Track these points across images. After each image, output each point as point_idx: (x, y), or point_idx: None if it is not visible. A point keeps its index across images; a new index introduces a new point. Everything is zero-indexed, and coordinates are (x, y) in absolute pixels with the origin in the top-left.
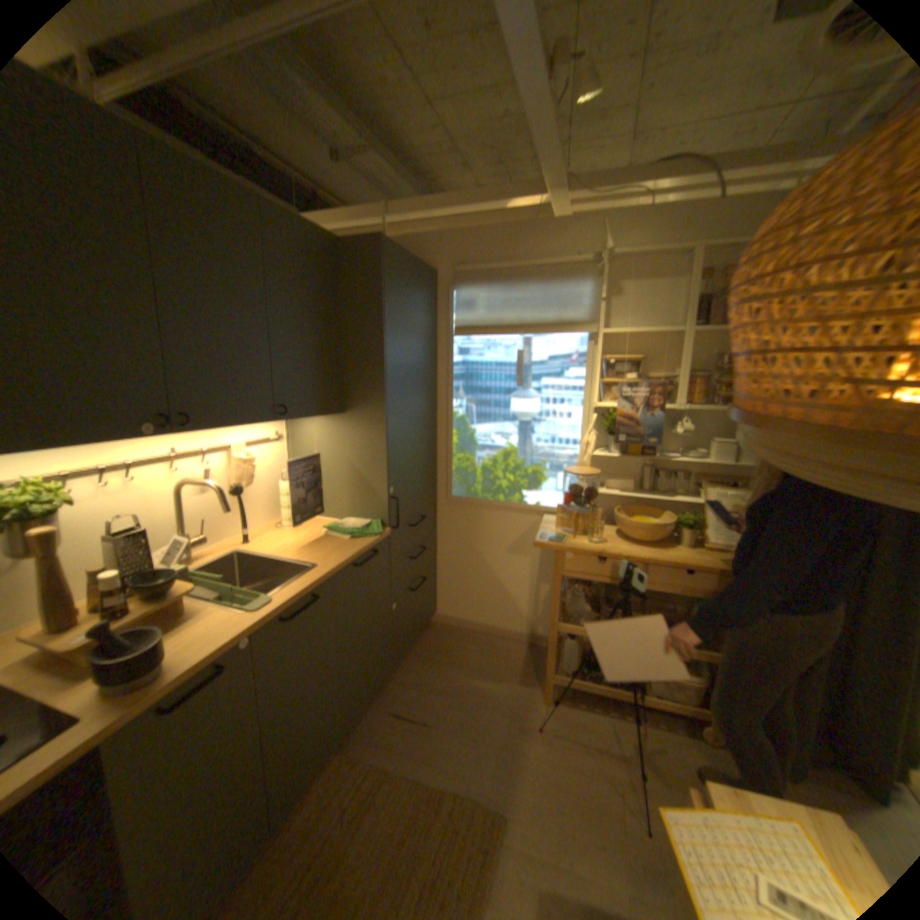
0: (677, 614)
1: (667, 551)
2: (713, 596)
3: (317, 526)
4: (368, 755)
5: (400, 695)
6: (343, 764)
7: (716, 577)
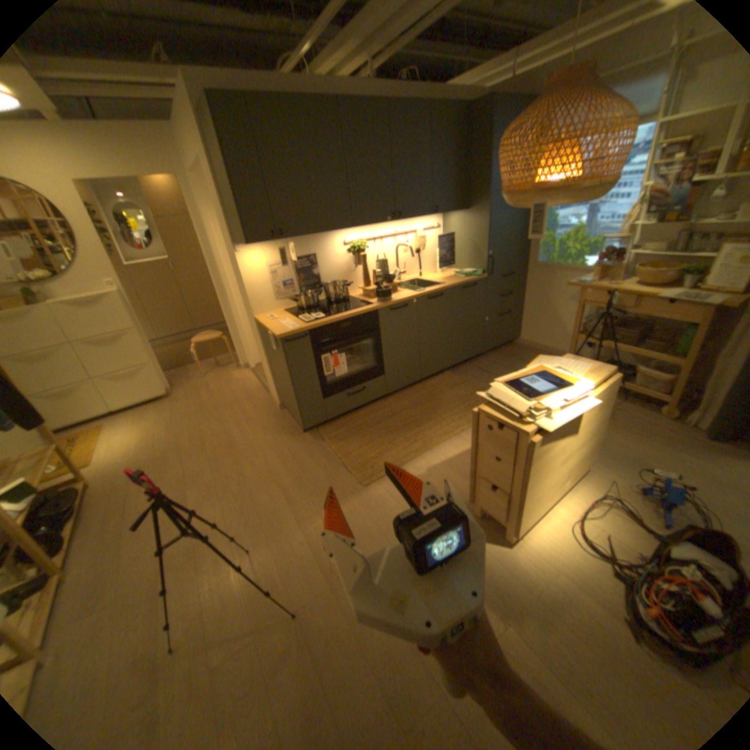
0: (670, 338)
1: (662, 290)
2: (684, 318)
3: (451, 273)
4: (461, 375)
5: (484, 363)
6: (450, 375)
7: (689, 305)
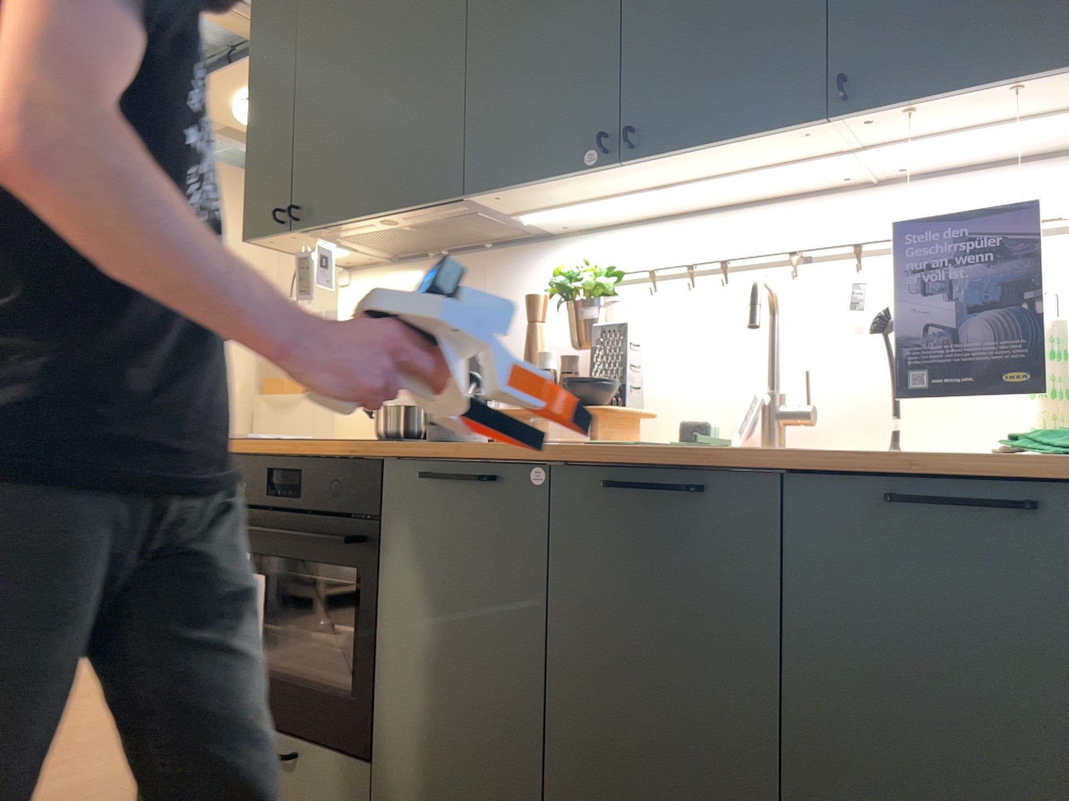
0: None
1: None
2: None
3: None
4: None
5: None
6: None
7: None
